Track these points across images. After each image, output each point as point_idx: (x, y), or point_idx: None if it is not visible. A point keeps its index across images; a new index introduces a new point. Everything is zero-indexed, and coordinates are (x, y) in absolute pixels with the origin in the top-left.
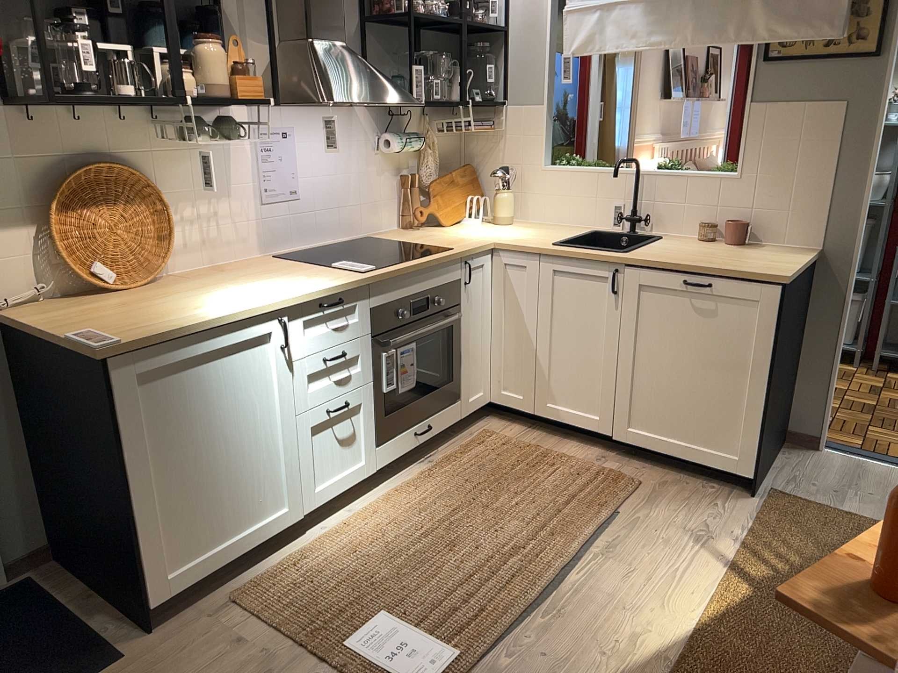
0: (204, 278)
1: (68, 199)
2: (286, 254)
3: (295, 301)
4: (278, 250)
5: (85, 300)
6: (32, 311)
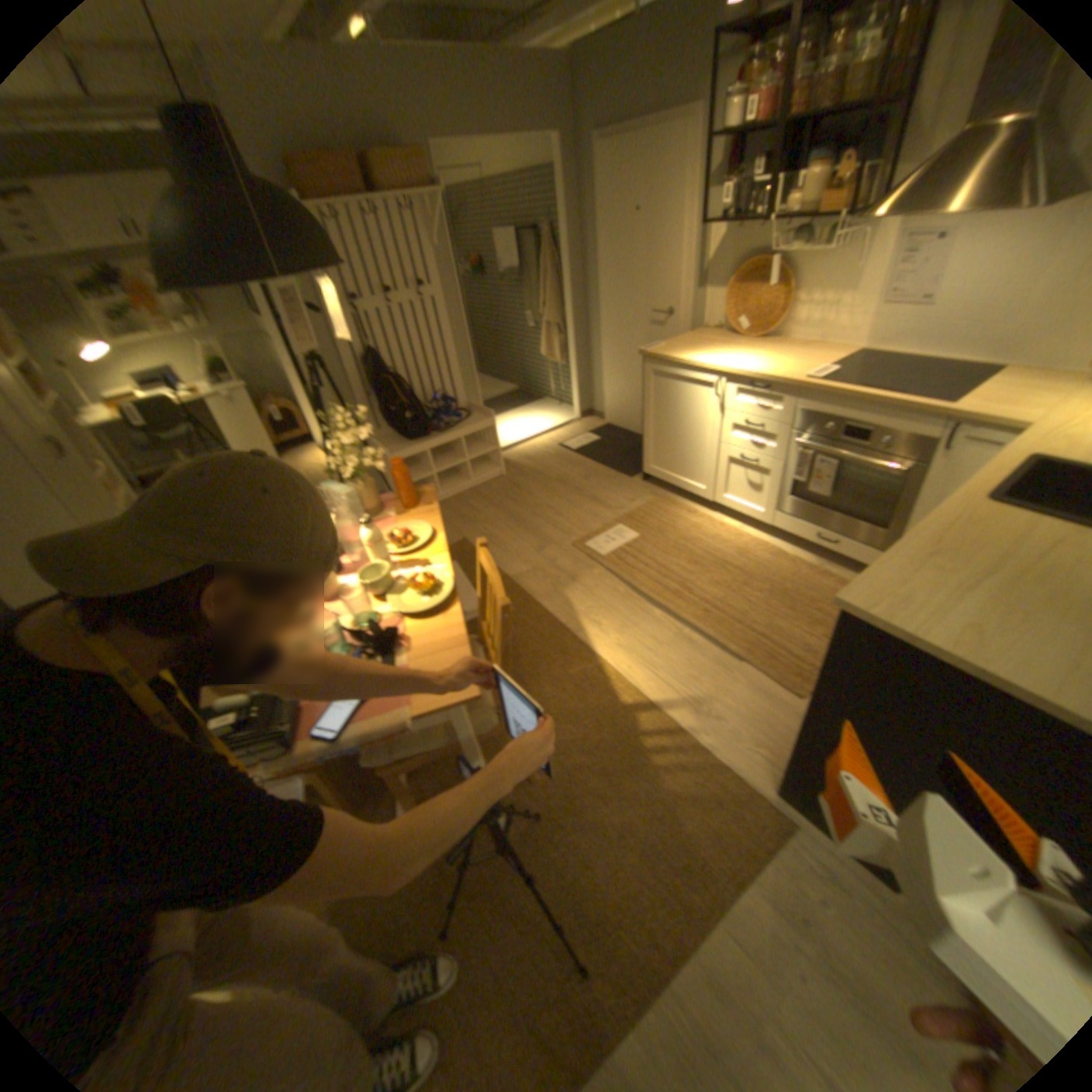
0: (780, 345)
1: (745, 276)
2: (891, 353)
3: (730, 372)
4: (886, 347)
5: (725, 335)
6: (705, 332)
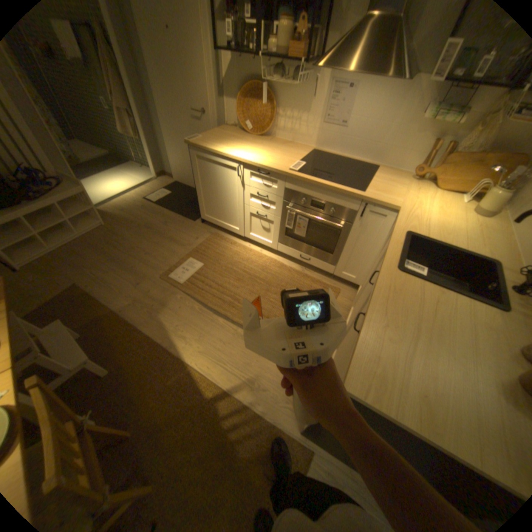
0: (271, 142)
1: (246, 93)
2: (328, 153)
3: (245, 161)
4: (325, 148)
5: (239, 131)
6: (227, 128)
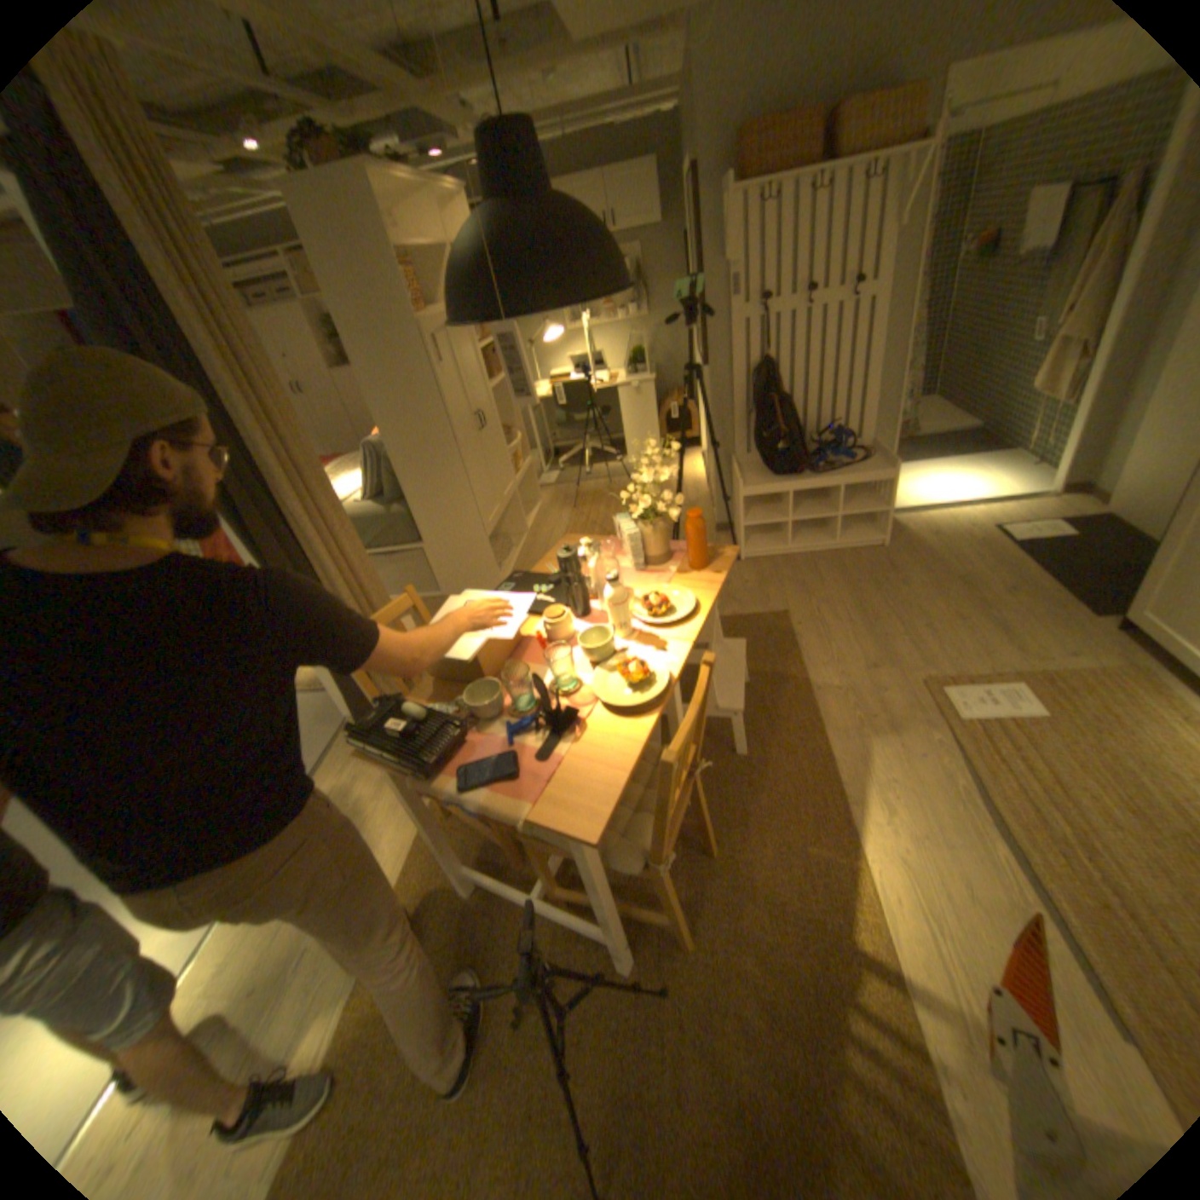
0: None
1: None
2: None
3: None
4: None
5: None
6: None
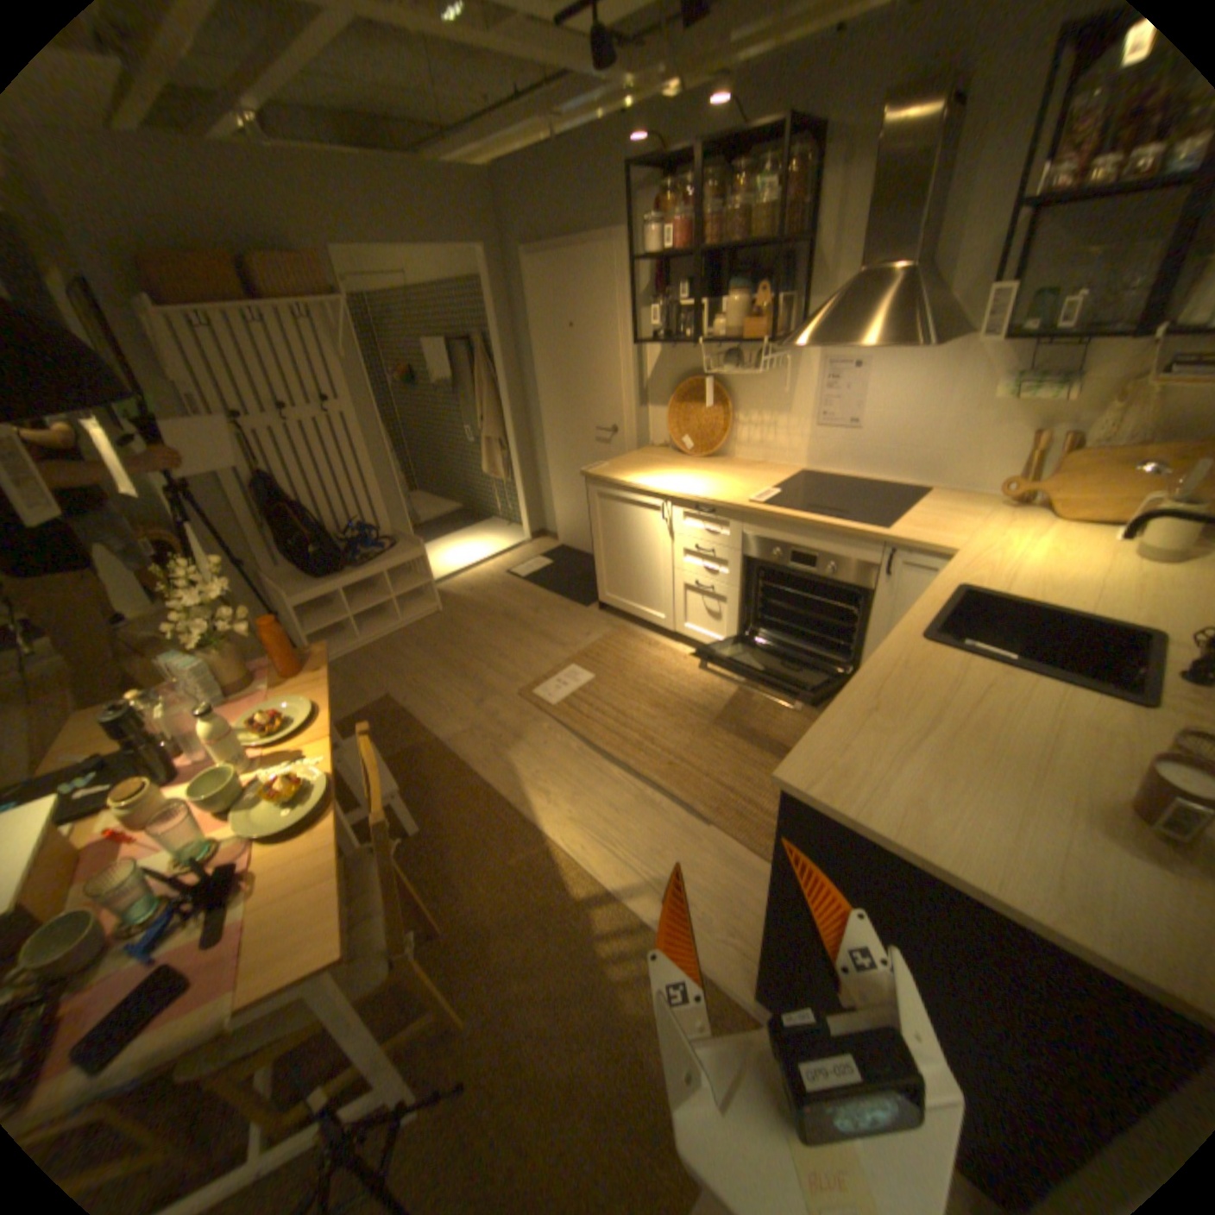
0: (724, 466)
1: (683, 396)
2: (830, 474)
3: (673, 495)
4: (824, 468)
5: (670, 454)
6: (650, 450)
